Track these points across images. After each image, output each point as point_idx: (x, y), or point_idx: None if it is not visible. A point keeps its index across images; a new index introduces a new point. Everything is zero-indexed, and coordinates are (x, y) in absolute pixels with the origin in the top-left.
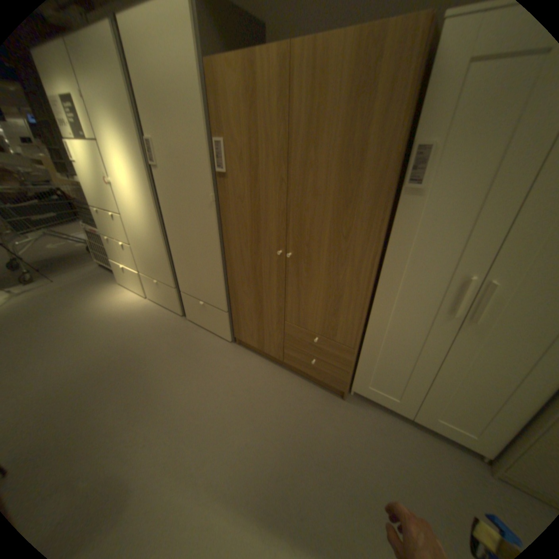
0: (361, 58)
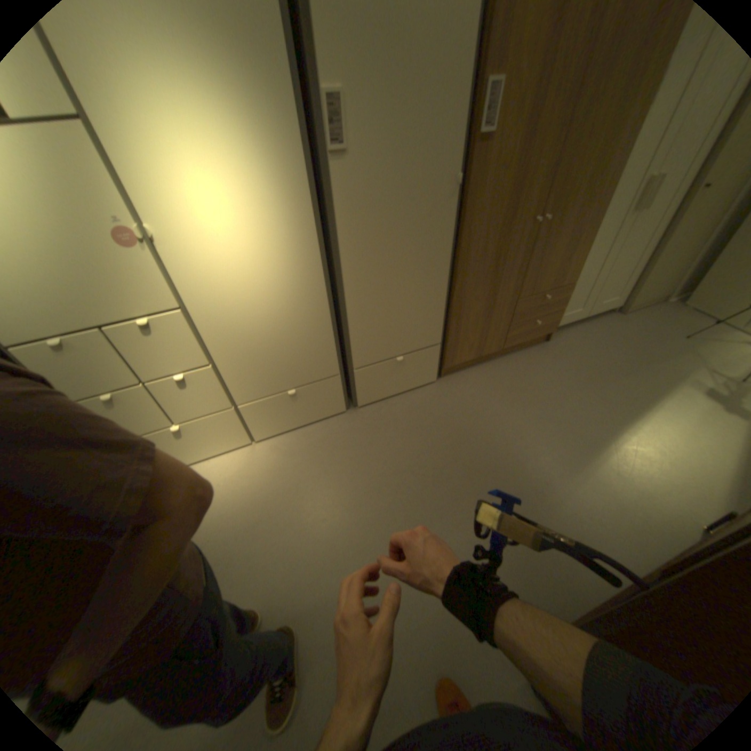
0: None
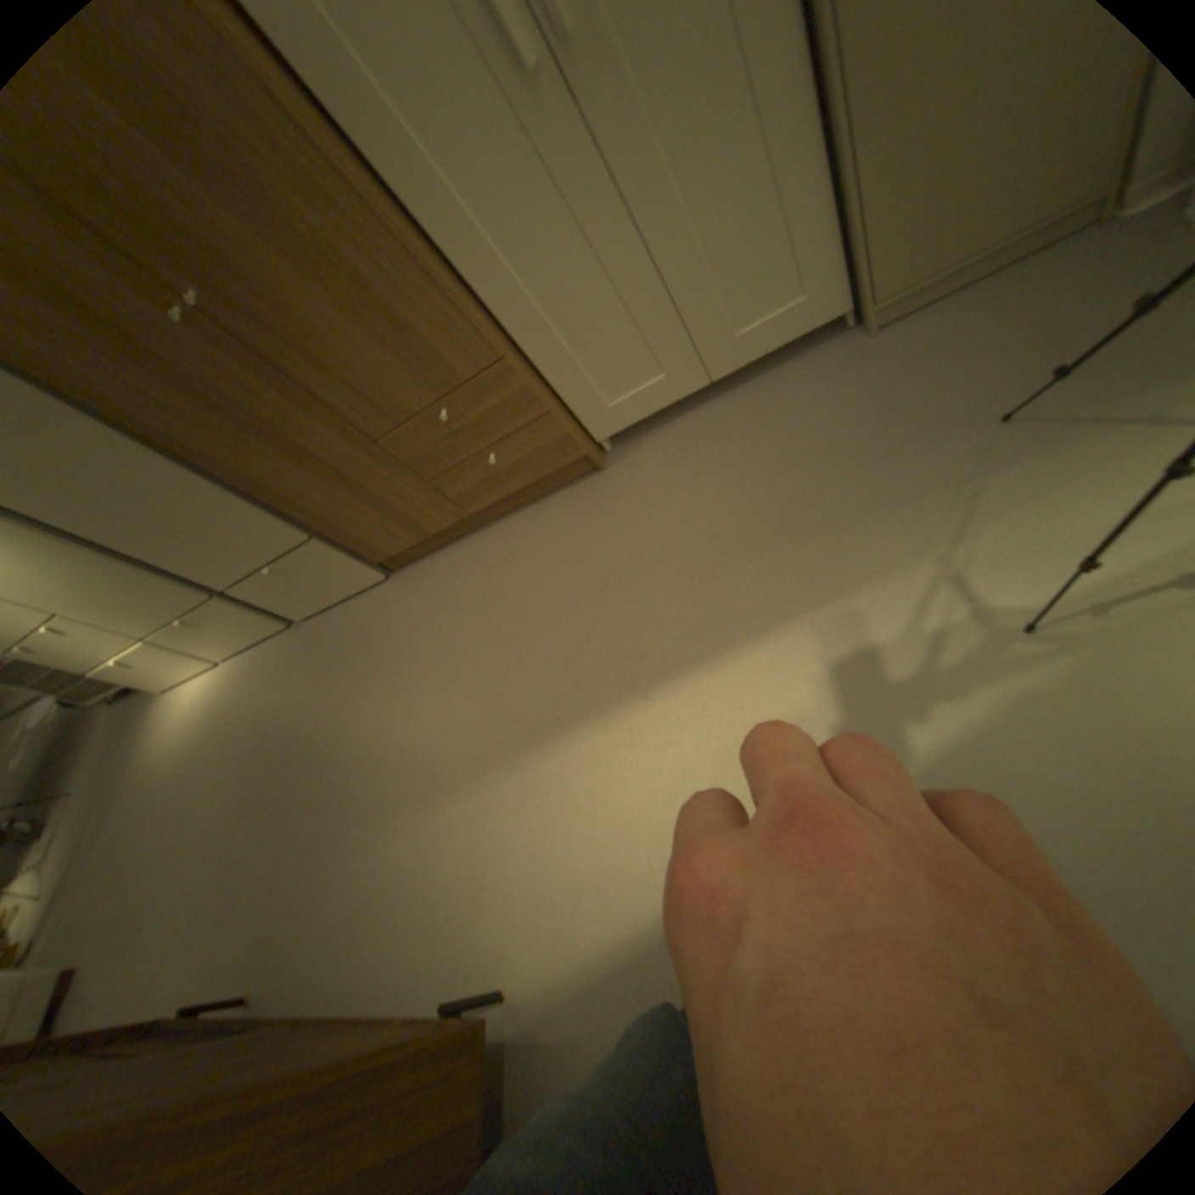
0: None
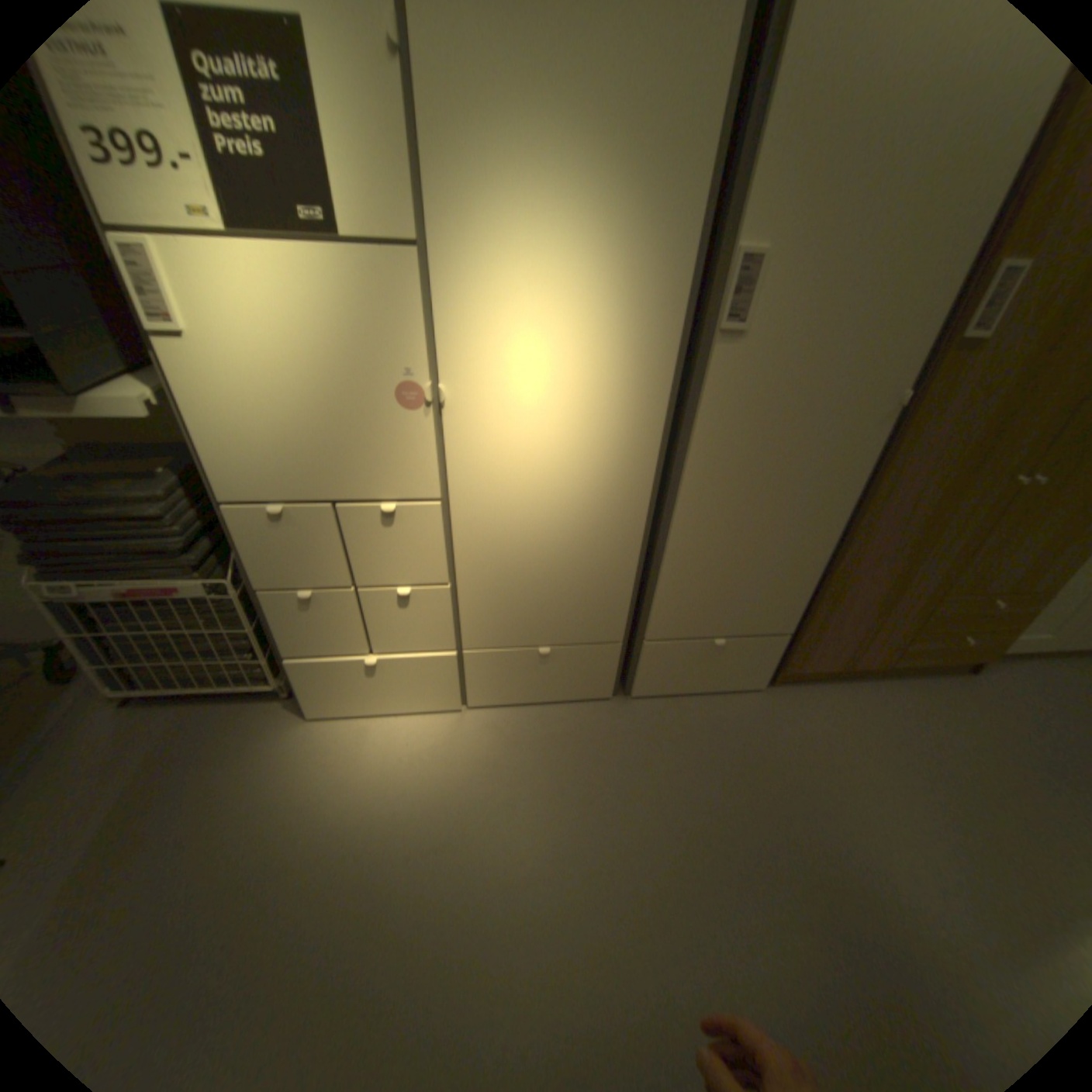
0: None
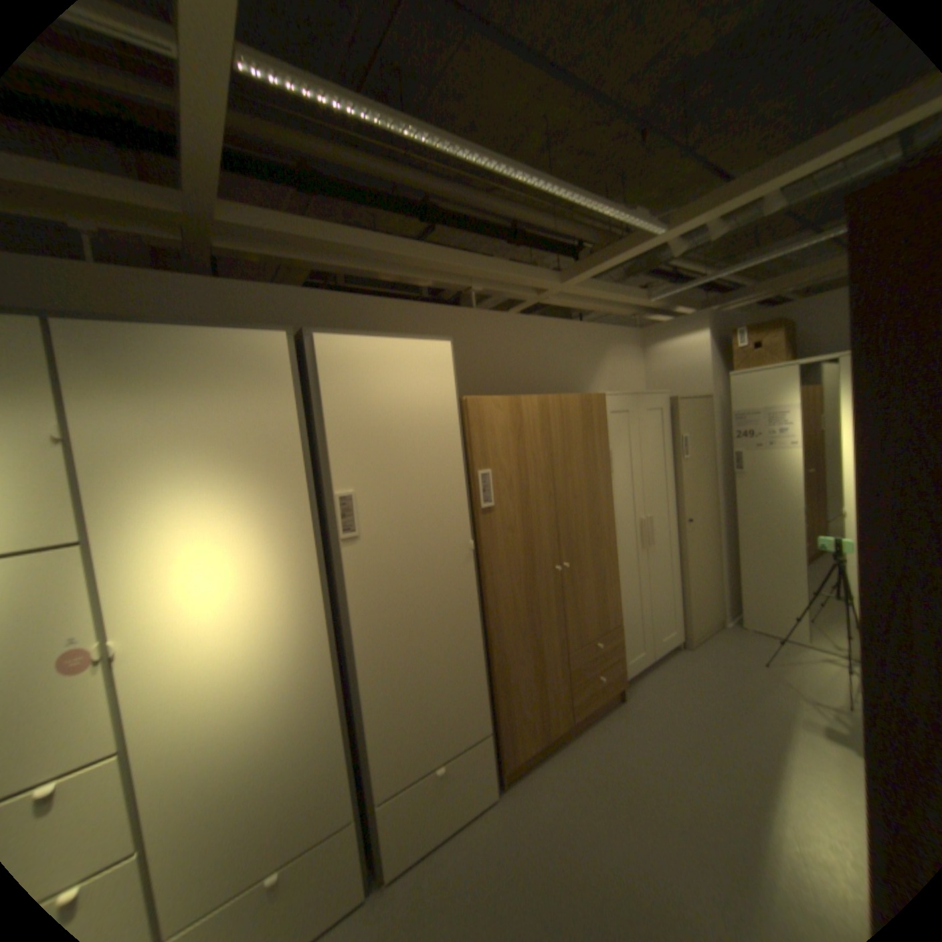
0: (584, 409)
